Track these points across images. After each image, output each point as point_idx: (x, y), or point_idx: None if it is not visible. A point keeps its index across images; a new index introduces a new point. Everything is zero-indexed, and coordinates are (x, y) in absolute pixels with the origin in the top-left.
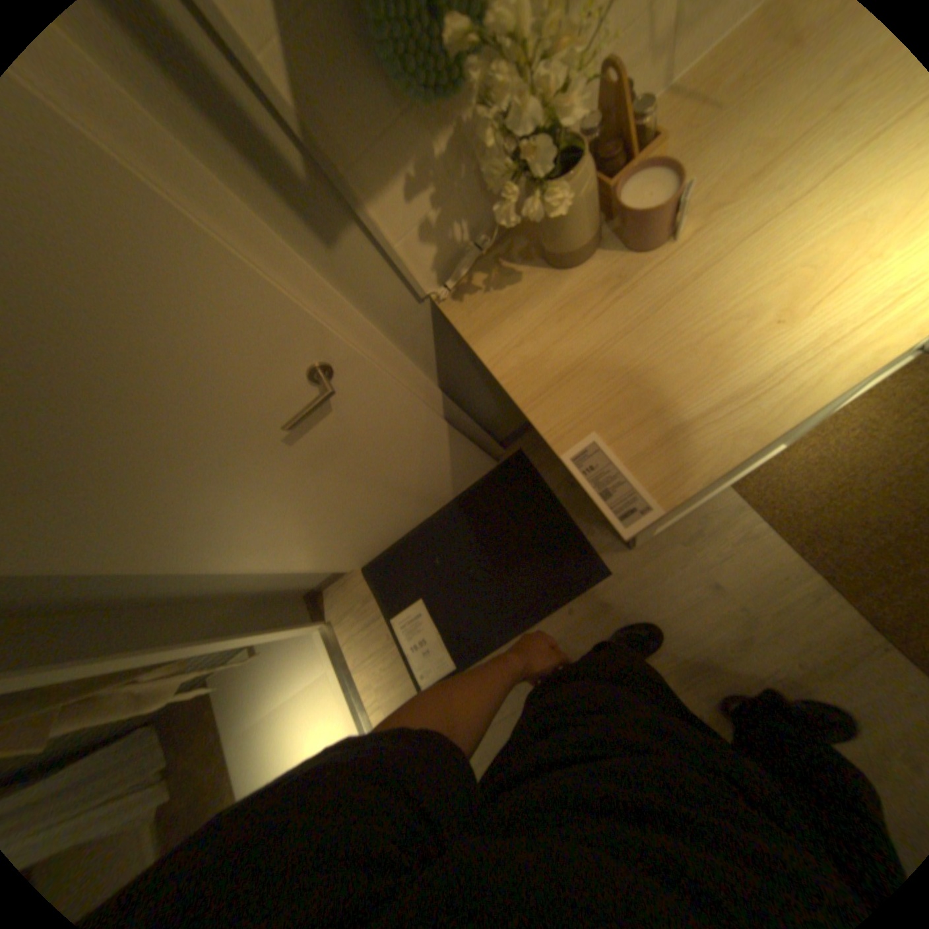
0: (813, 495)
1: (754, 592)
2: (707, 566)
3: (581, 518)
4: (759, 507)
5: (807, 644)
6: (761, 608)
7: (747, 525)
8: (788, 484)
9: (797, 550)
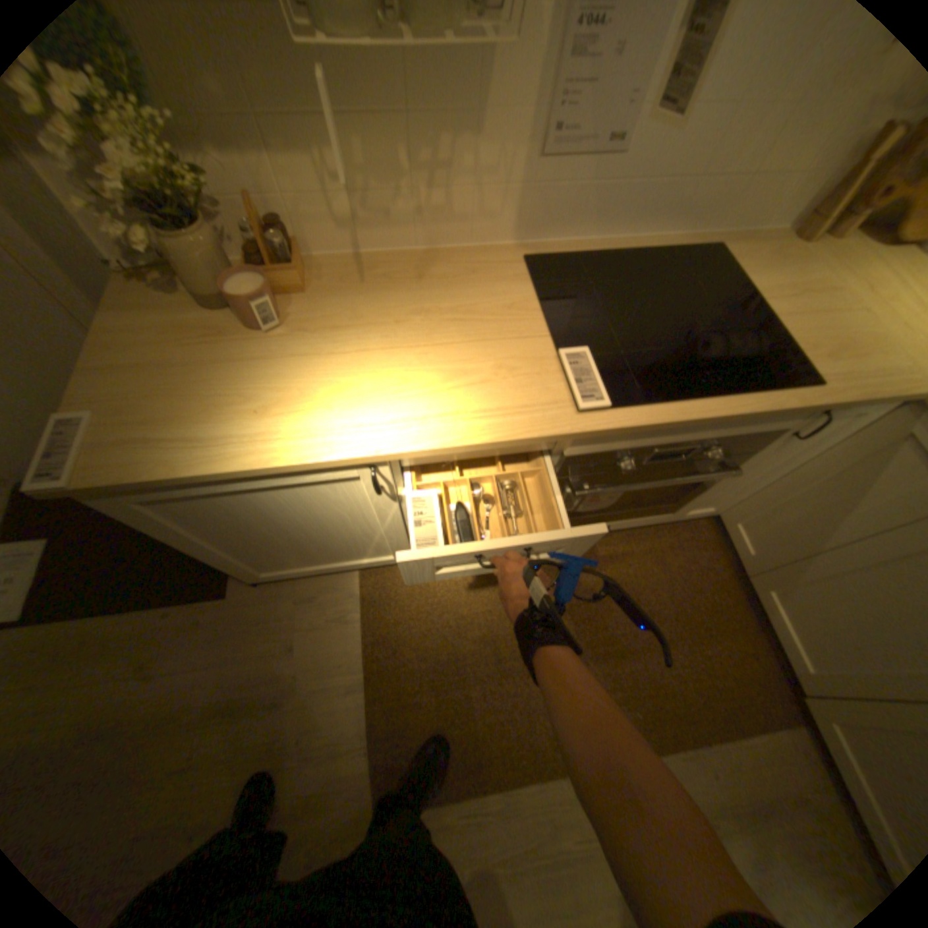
0: (401, 607)
1: (311, 663)
2: (296, 626)
3: None
4: (362, 598)
5: (313, 723)
6: (305, 679)
7: (345, 608)
8: (392, 591)
9: (361, 643)
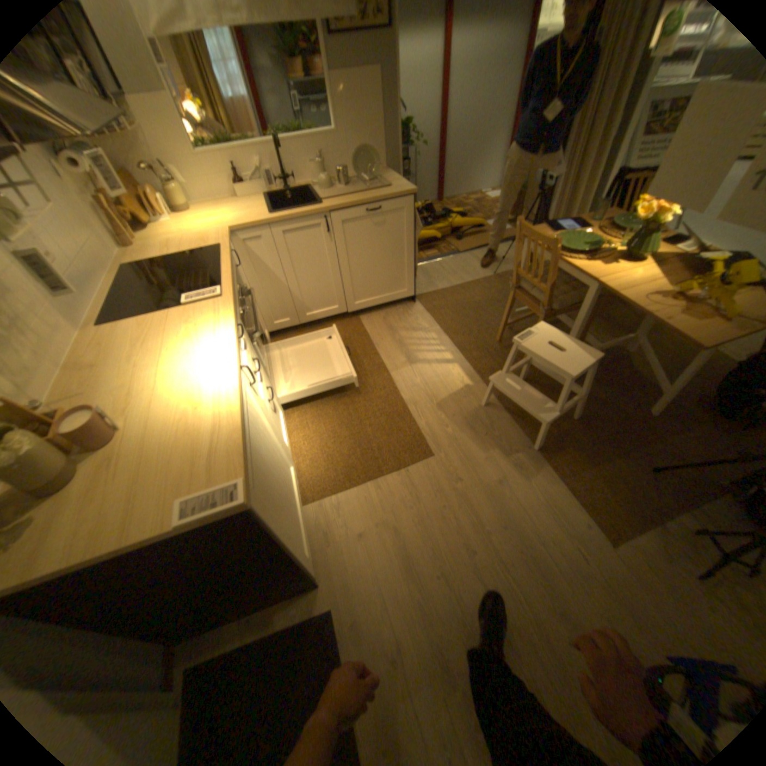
0: (326, 470)
1: (367, 516)
2: (345, 536)
3: (276, 622)
4: (321, 495)
5: (399, 501)
6: (376, 516)
7: (329, 505)
8: (315, 478)
9: (350, 487)
